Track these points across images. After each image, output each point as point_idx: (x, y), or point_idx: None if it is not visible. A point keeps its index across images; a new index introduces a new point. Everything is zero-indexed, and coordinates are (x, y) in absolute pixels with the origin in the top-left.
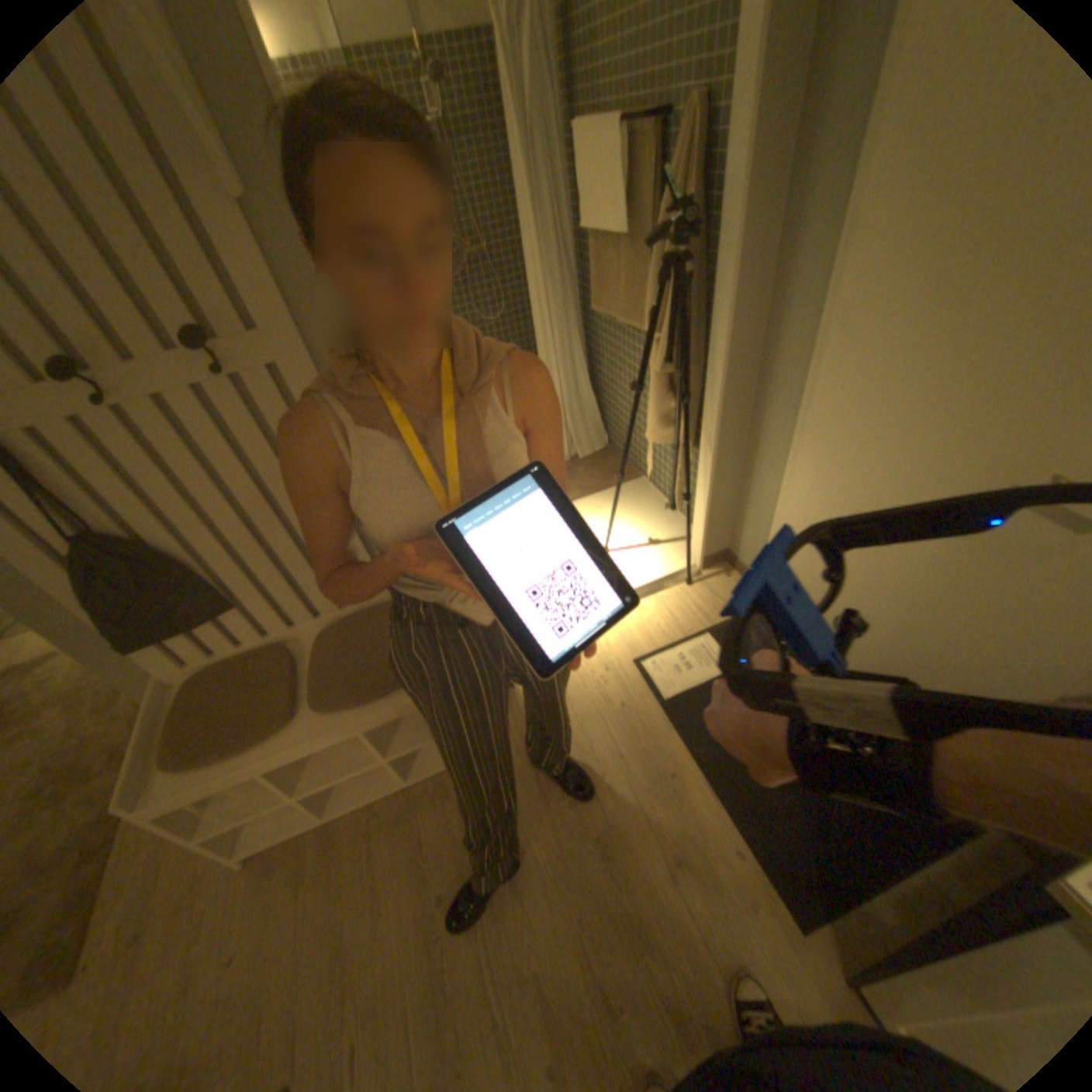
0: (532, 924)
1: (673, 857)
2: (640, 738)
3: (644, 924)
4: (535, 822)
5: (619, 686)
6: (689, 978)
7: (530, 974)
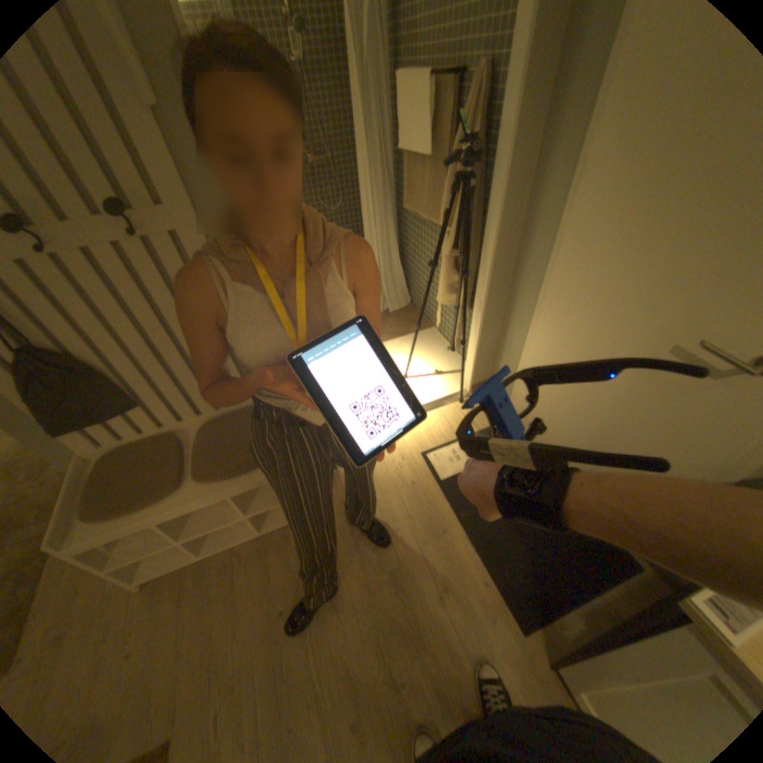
0: (344, 629)
1: (441, 586)
2: (423, 505)
3: (420, 629)
4: (349, 561)
5: (411, 470)
6: (448, 665)
7: (342, 662)
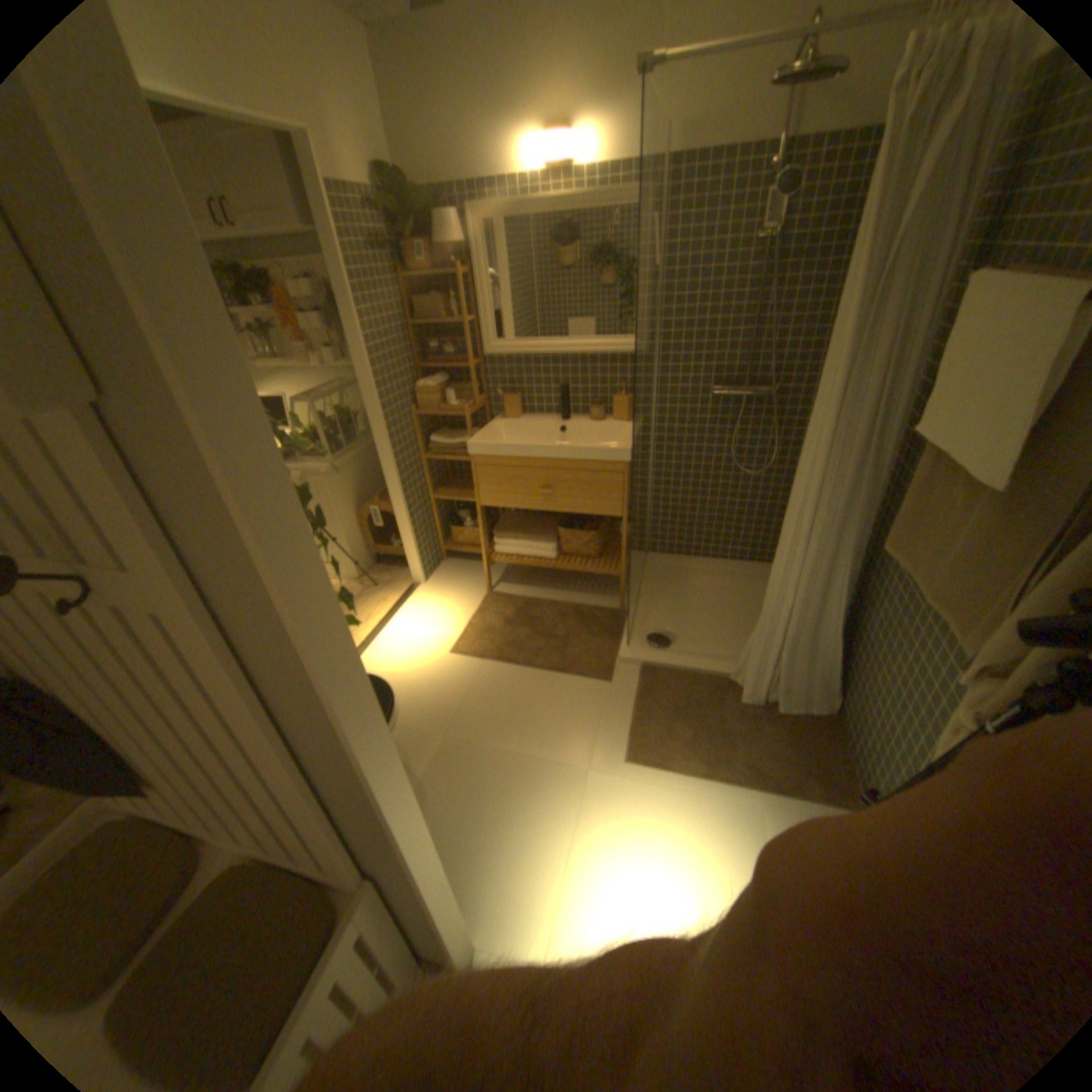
0: None
1: None
2: None
3: None
4: None
5: None
6: None
7: None
